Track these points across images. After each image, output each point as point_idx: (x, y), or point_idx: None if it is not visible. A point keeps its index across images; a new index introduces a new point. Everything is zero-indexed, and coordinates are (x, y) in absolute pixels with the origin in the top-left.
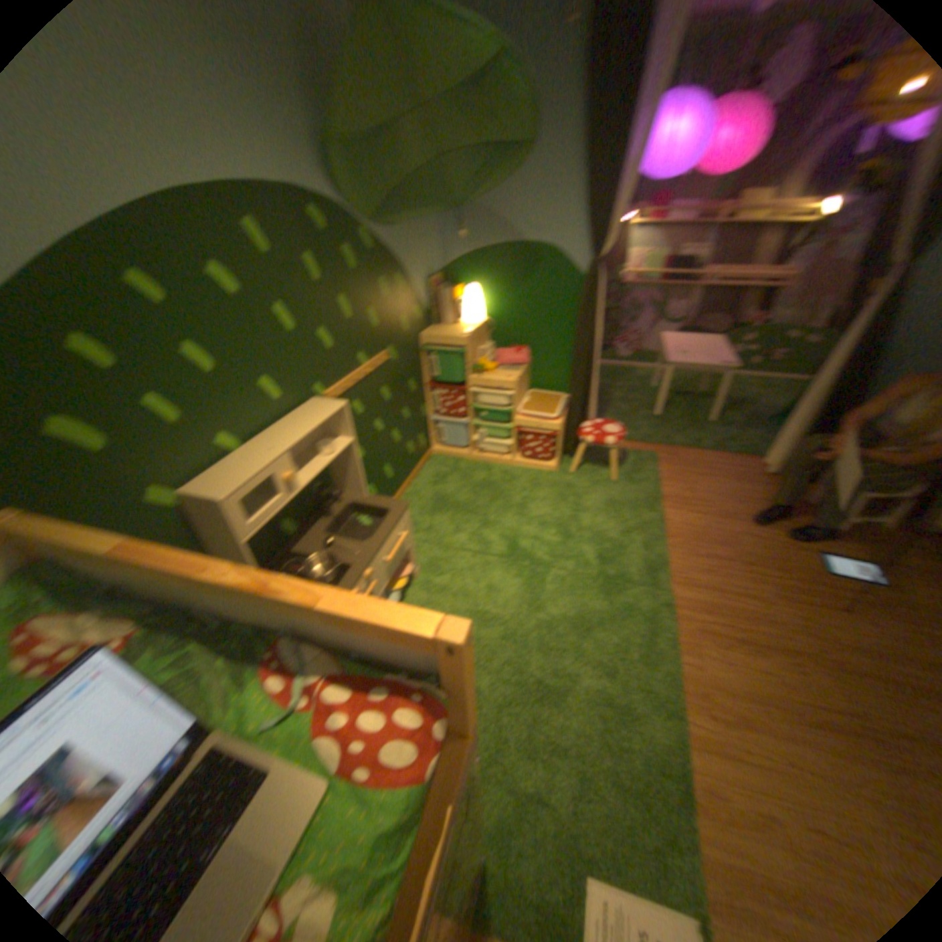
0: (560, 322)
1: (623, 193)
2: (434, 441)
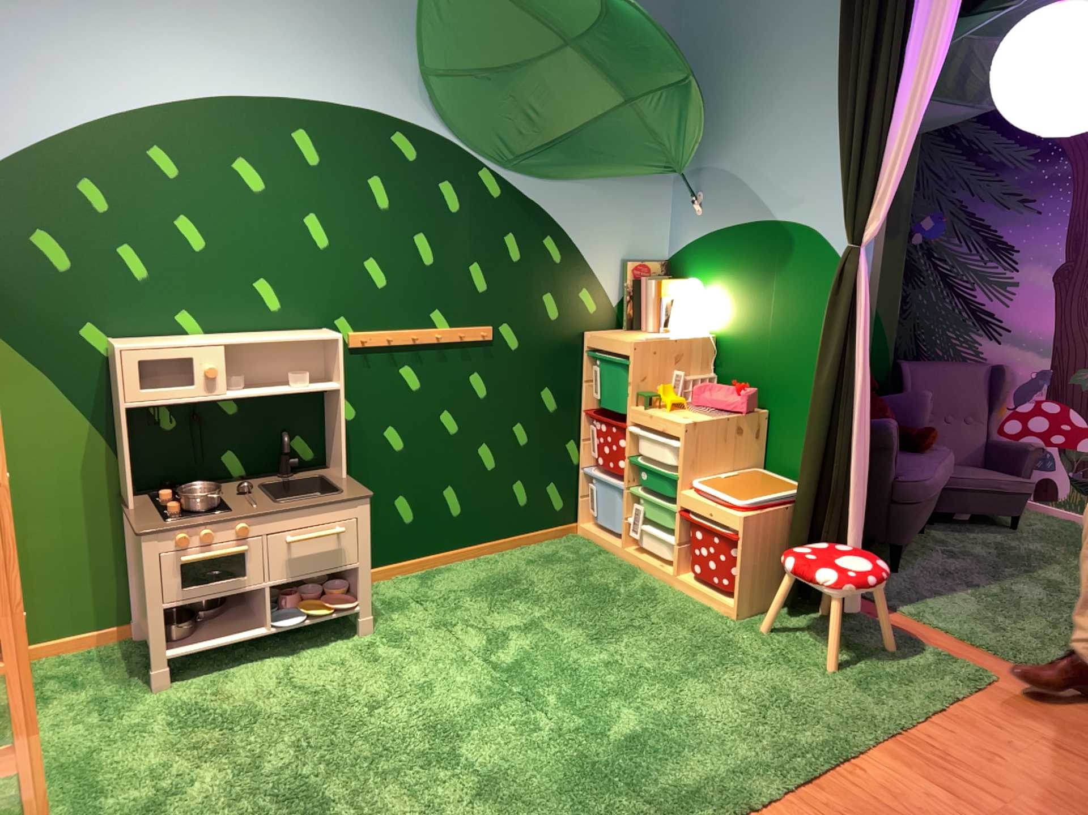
0: (816, 352)
1: (894, 145)
2: (584, 514)
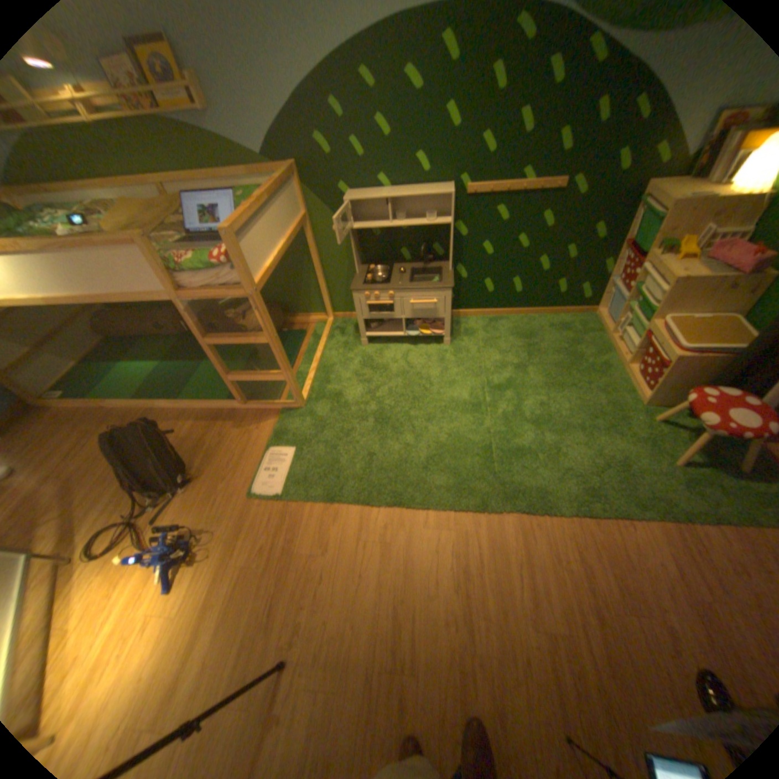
0: None
1: None
2: (603, 304)
